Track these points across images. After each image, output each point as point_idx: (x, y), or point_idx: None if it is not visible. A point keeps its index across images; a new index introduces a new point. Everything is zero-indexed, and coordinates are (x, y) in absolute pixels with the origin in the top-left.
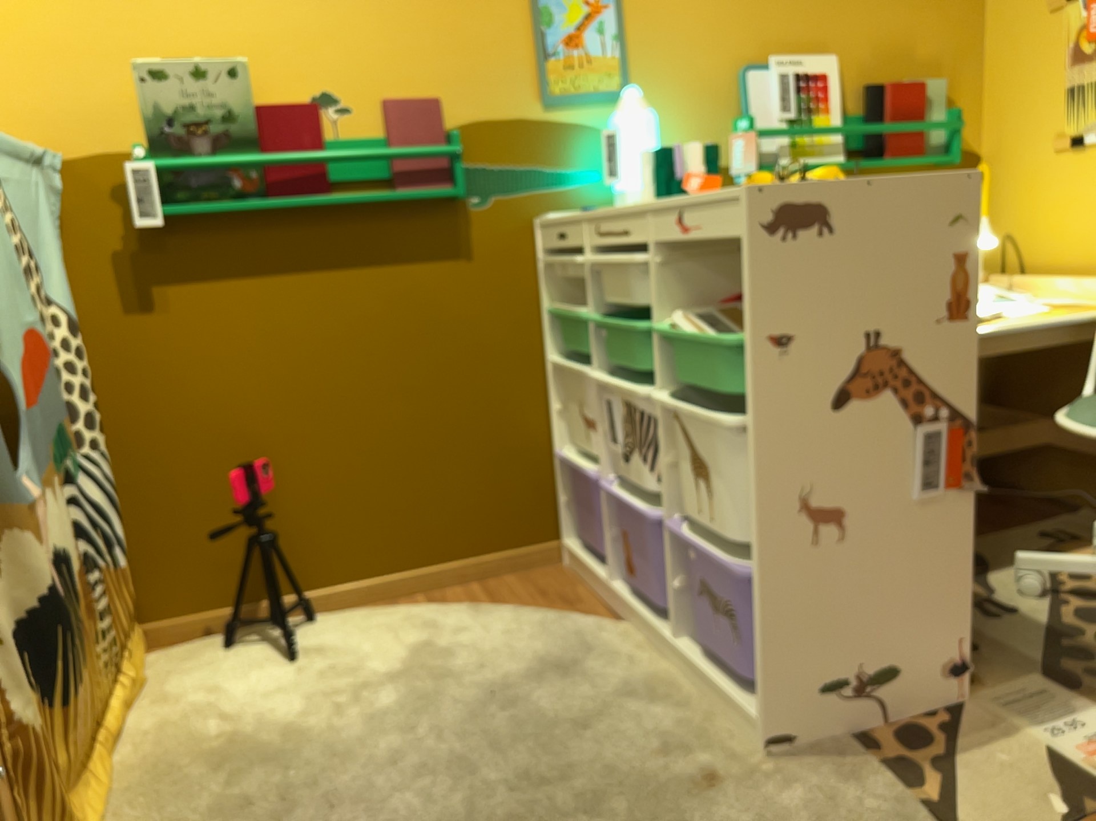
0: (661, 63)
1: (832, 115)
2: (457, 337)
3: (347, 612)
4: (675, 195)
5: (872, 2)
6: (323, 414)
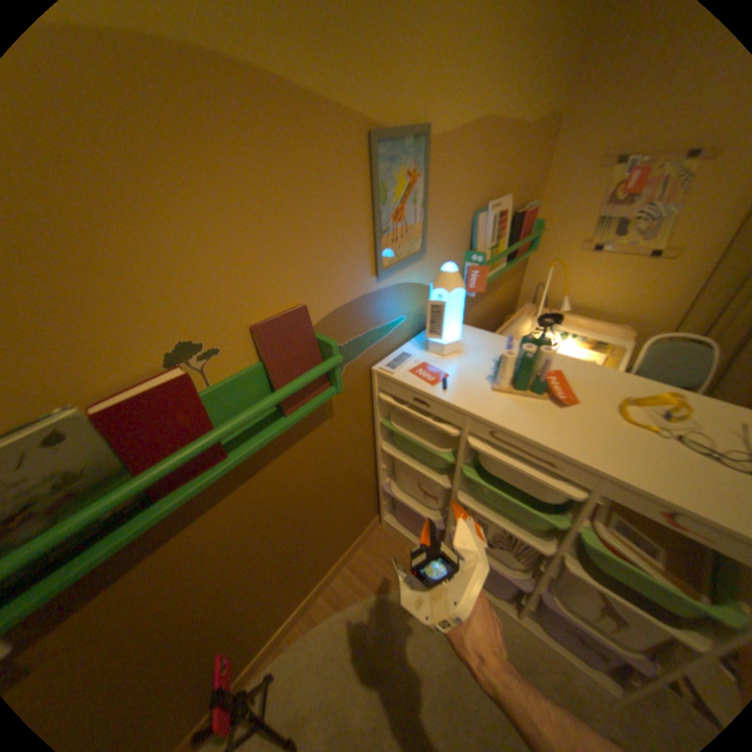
0: (442, 217)
1: (506, 237)
2: (328, 467)
3: (289, 650)
4: (541, 393)
5: (527, 149)
6: (246, 579)
